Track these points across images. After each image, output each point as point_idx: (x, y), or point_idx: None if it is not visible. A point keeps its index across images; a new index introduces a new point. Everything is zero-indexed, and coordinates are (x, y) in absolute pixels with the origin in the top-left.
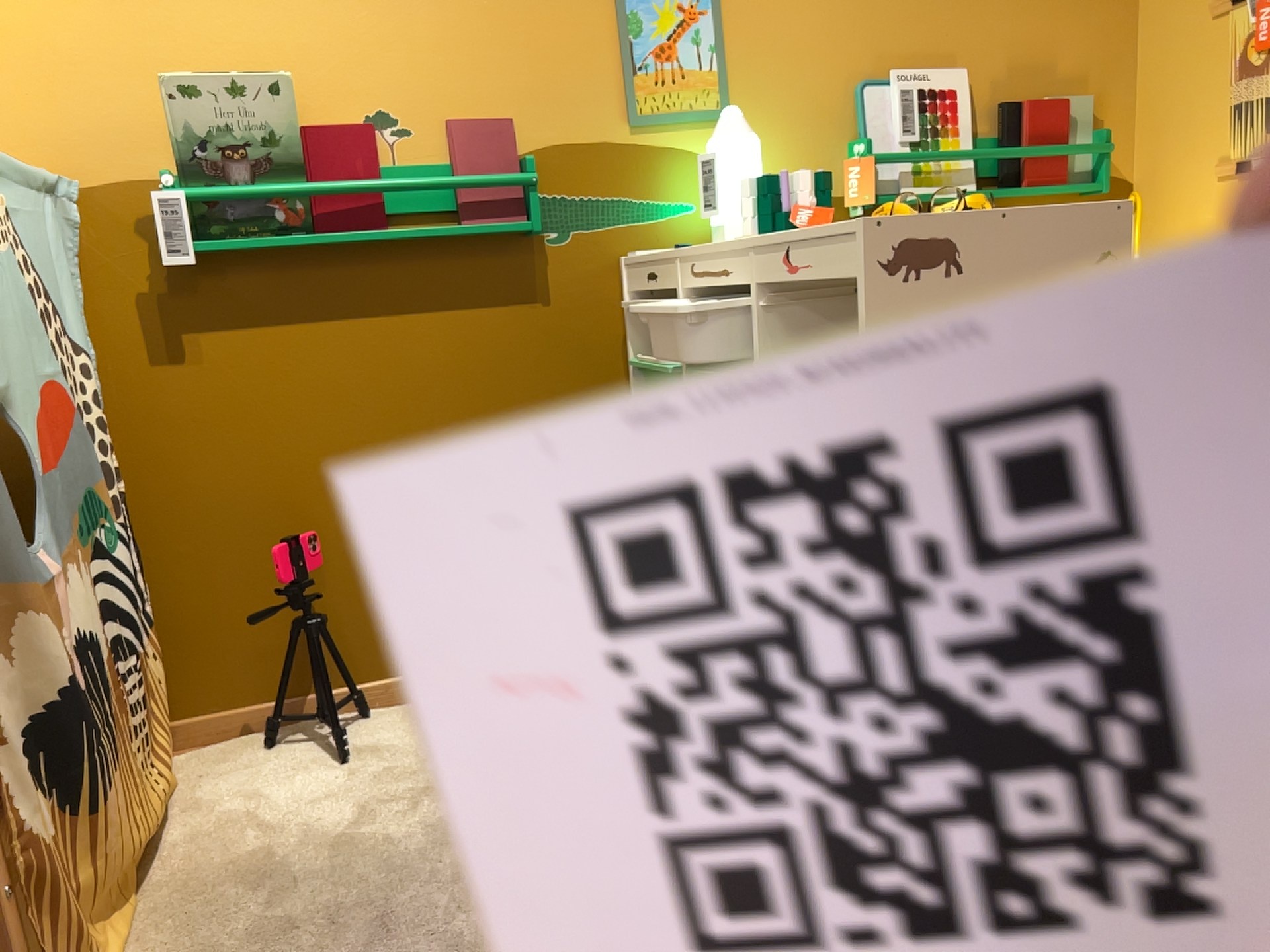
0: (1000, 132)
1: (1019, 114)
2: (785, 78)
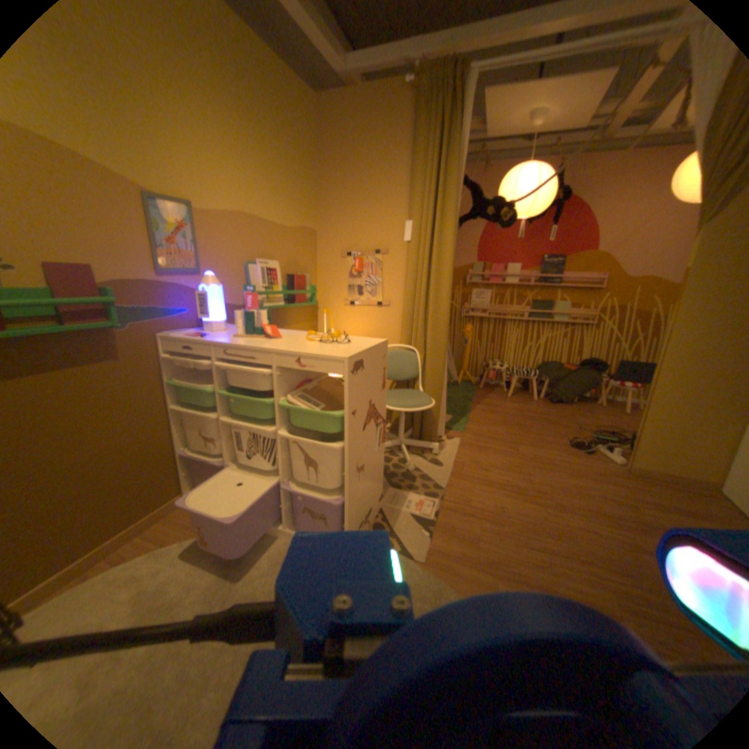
0: (287, 283)
1: (293, 279)
2: (221, 257)
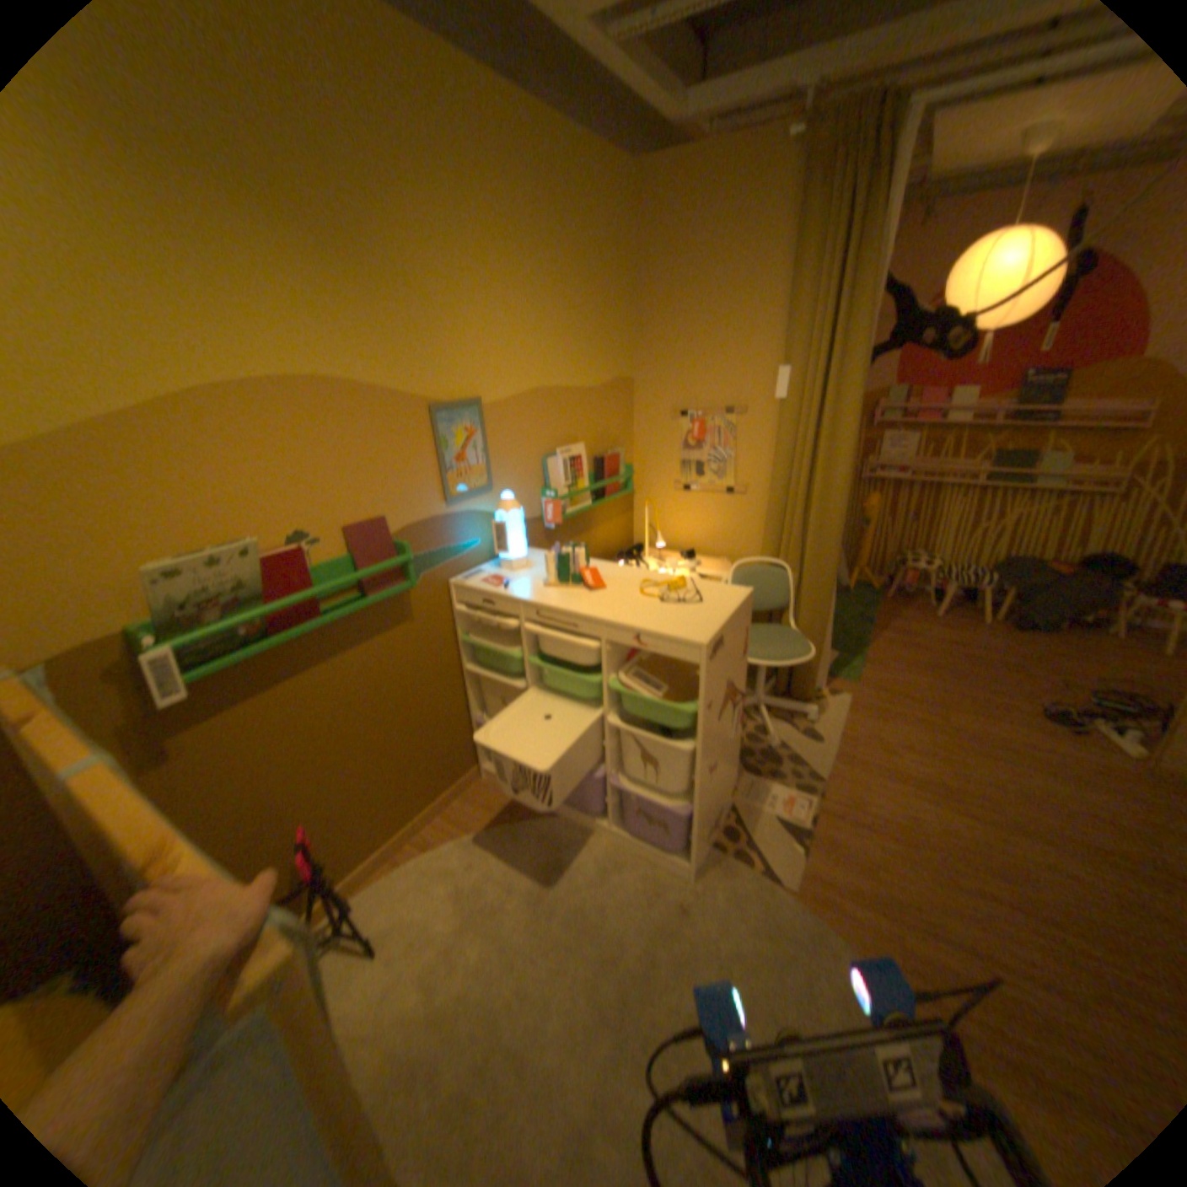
0: (593, 470)
1: (603, 463)
2: (514, 461)
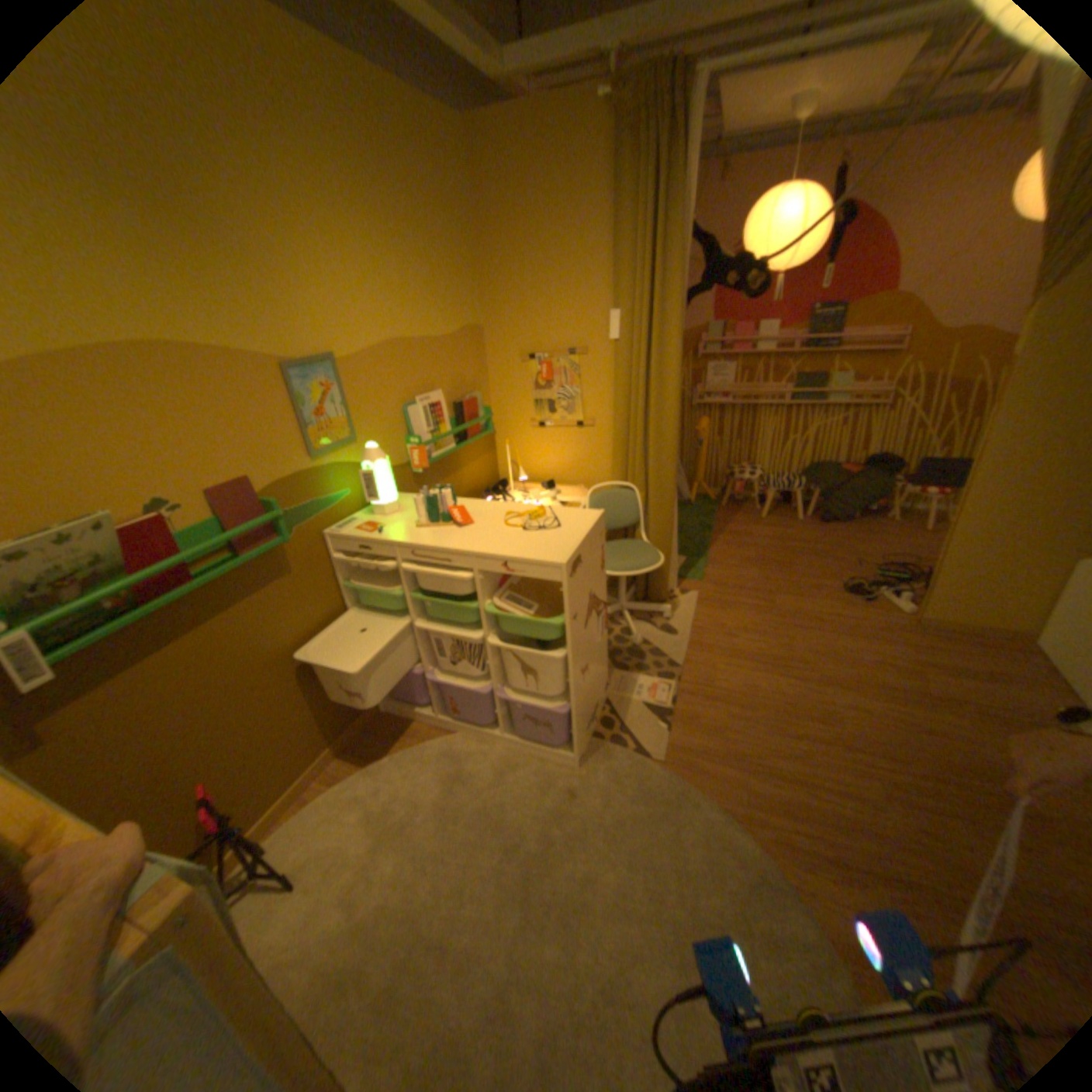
0: (454, 414)
1: (462, 407)
2: (375, 411)
